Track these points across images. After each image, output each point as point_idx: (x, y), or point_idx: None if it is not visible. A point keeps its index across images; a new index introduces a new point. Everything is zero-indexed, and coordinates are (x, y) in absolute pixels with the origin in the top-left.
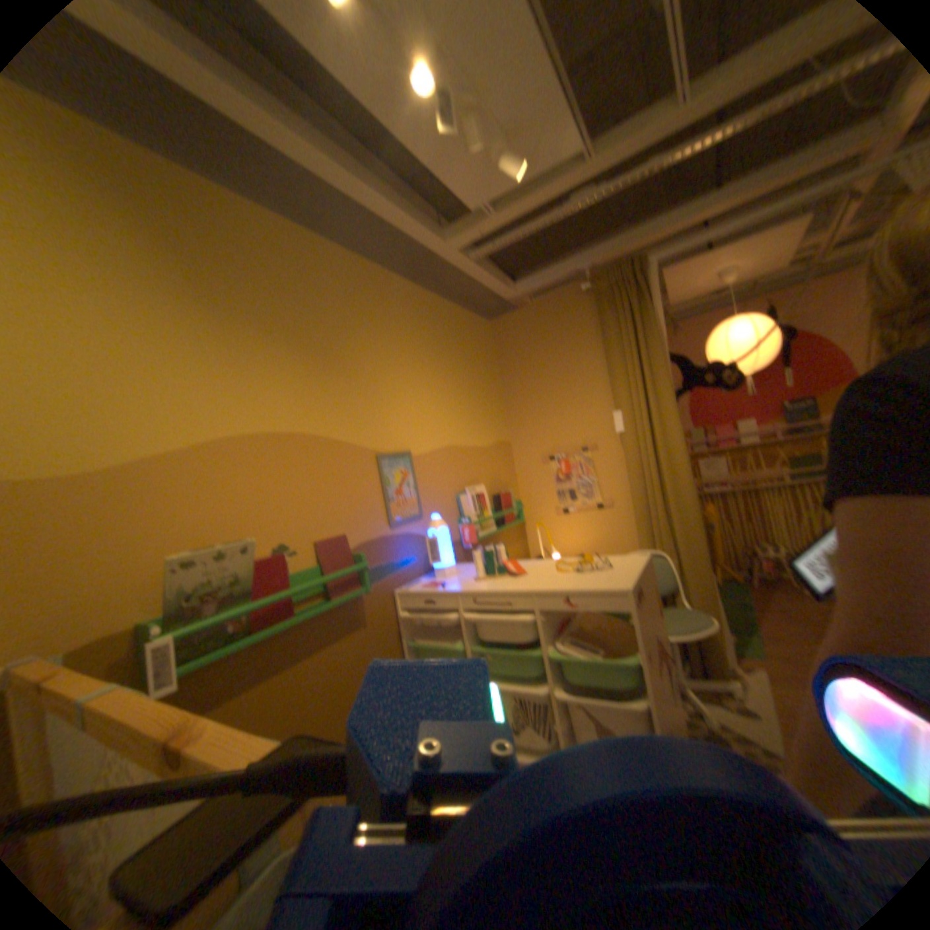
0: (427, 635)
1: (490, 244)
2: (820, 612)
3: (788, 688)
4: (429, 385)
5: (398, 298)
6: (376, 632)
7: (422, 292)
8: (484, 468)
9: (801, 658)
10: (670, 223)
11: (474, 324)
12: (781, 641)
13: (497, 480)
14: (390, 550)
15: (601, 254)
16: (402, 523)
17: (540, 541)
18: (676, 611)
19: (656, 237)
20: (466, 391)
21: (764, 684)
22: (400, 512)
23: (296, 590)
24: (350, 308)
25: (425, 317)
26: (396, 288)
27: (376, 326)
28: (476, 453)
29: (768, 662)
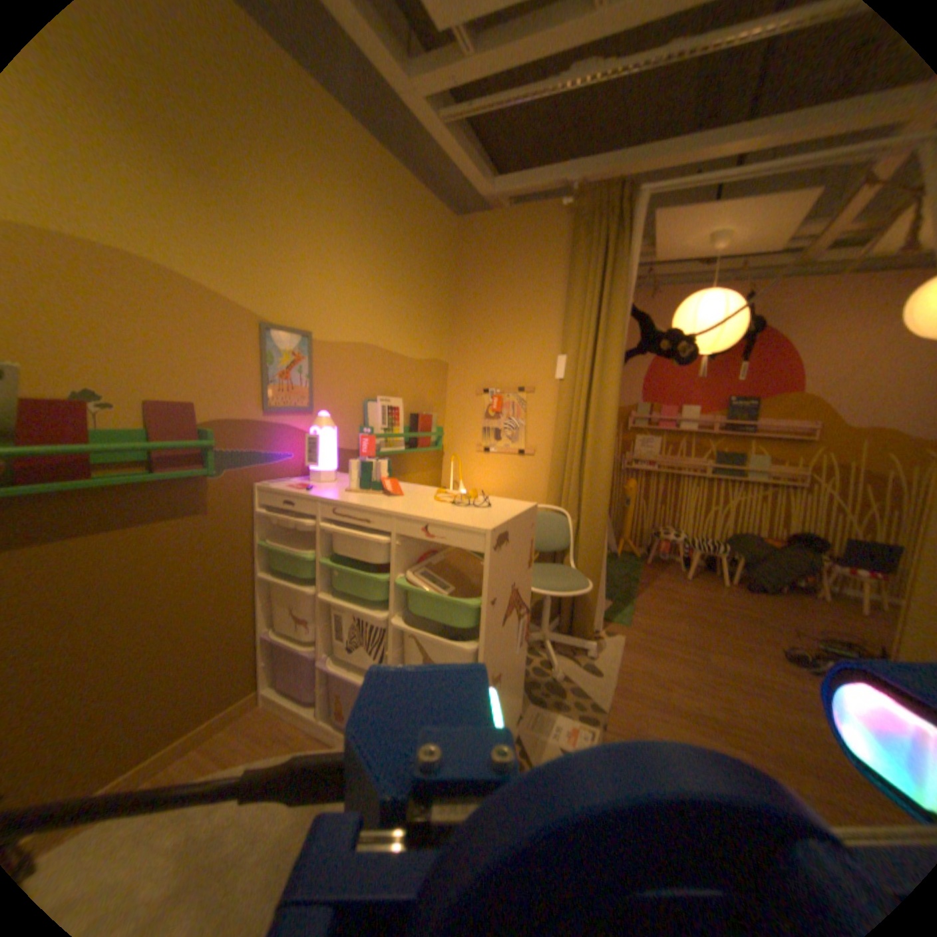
0: (285, 541)
1: (468, 108)
2: (693, 597)
3: (638, 657)
4: (358, 266)
5: (336, 139)
6: (221, 524)
7: (374, 147)
8: (409, 384)
9: (660, 633)
10: (678, 154)
11: (437, 216)
12: (649, 616)
13: (422, 402)
14: (260, 440)
15: (596, 171)
16: (283, 414)
17: (452, 475)
18: (560, 569)
19: (659, 168)
20: (407, 291)
21: (619, 649)
22: (283, 402)
23: (94, 450)
24: (260, 123)
25: (372, 181)
26: (337, 126)
27: (296, 164)
28: (403, 365)
29: (630, 631)
